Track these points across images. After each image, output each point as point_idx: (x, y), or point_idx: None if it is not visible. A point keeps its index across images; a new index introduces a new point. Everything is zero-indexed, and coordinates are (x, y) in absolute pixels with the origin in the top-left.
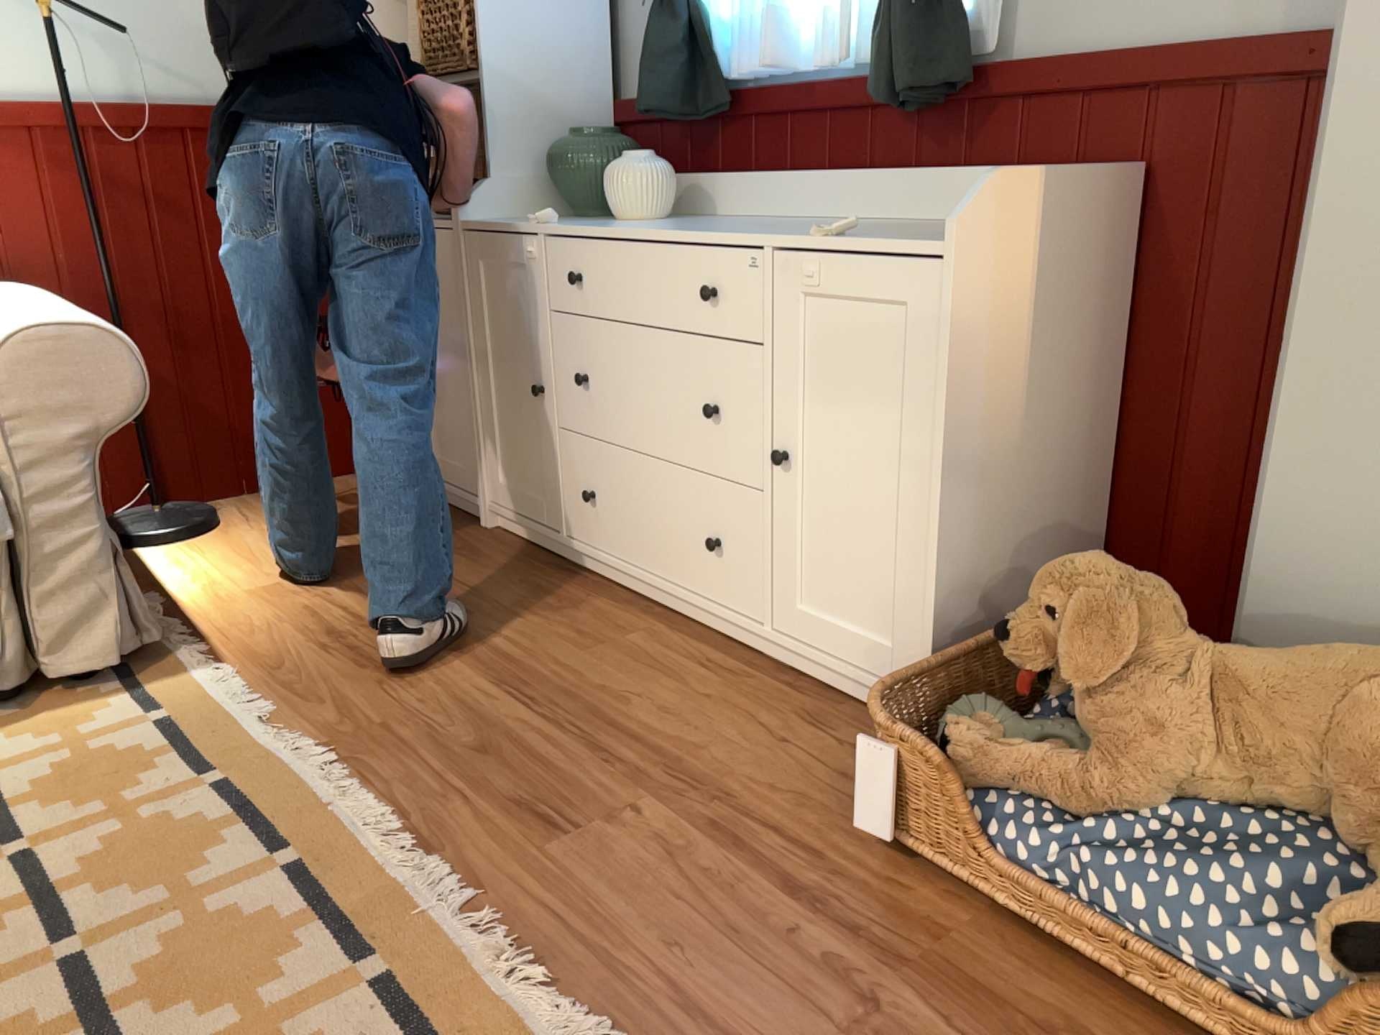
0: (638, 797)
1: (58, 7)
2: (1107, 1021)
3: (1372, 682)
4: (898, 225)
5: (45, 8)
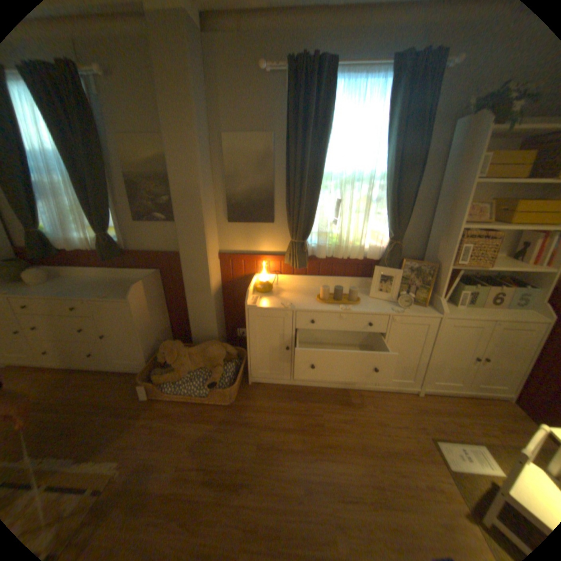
0: (91, 419)
1: None
2: (185, 410)
3: (207, 349)
4: (113, 281)
5: None
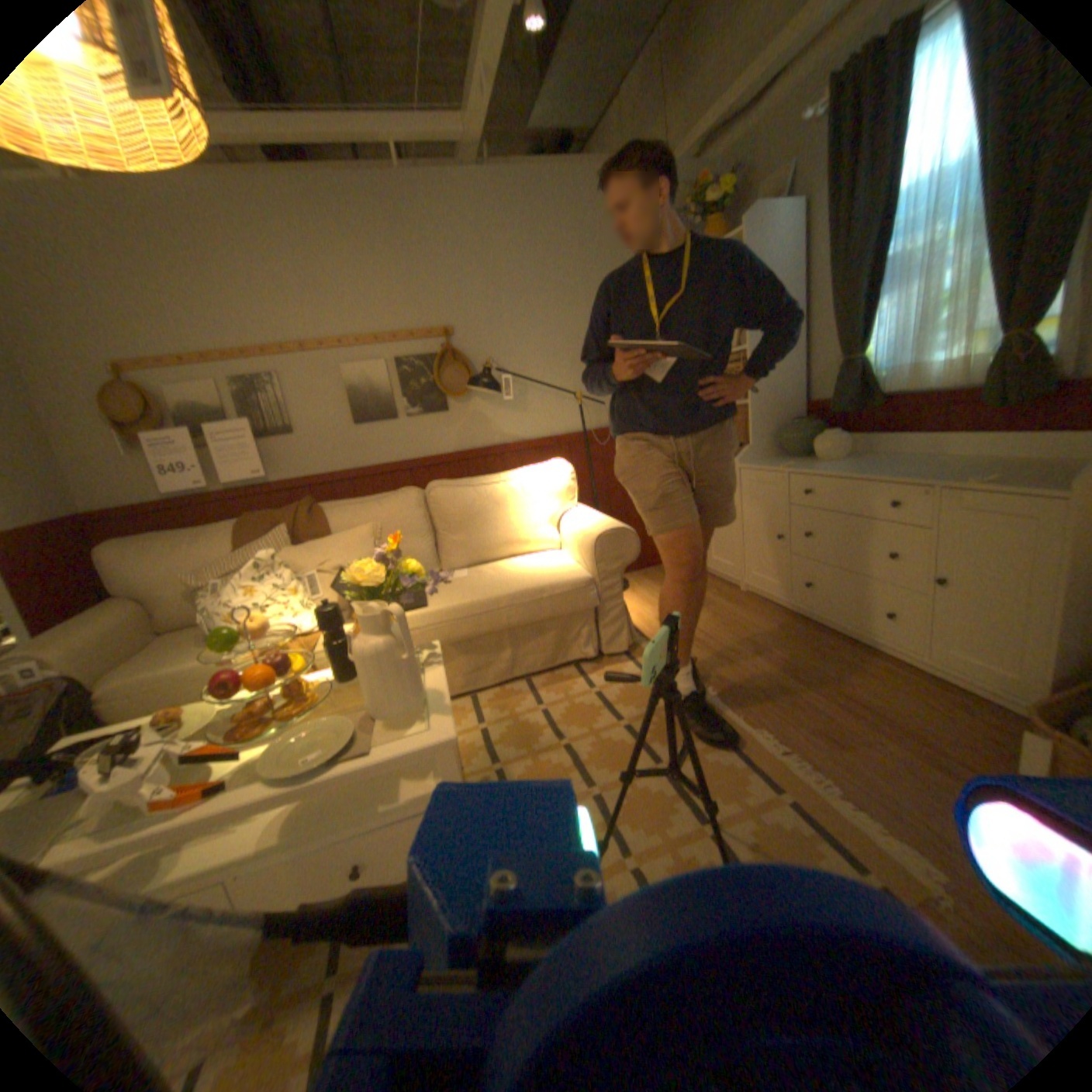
0: (881, 738)
1: (576, 395)
2: None
3: None
4: (1002, 460)
5: (578, 399)
